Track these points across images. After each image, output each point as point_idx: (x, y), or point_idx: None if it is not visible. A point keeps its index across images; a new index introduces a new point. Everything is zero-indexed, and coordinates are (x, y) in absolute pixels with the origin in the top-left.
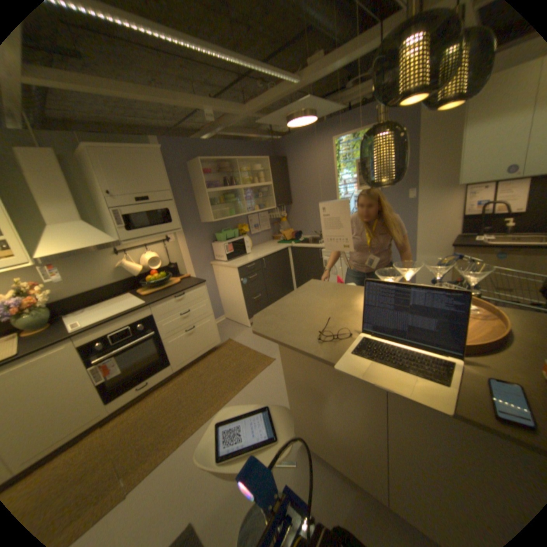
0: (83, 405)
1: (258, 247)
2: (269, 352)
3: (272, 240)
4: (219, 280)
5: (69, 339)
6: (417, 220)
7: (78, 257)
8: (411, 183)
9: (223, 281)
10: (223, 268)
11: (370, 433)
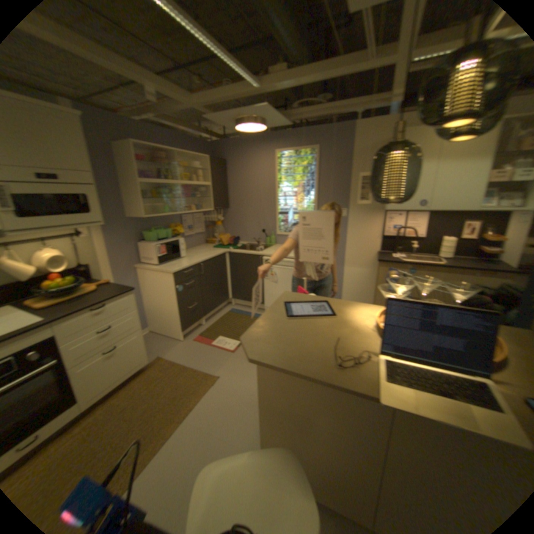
0: None
1: (192, 250)
2: (211, 368)
3: (207, 244)
4: (146, 285)
5: None
6: (347, 237)
7: None
8: (344, 203)
9: (153, 287)
10: (154, 272)
11: (366, 457)
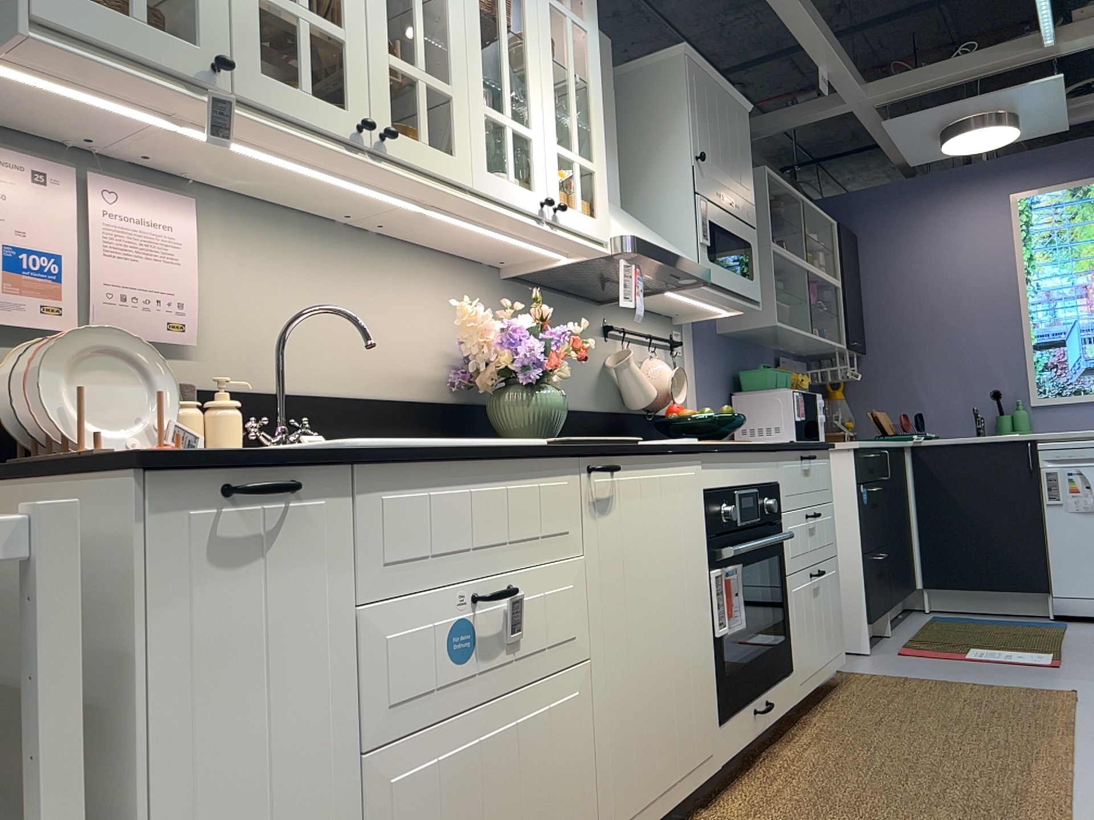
0: (700, 686)
1: None
2: (1023, 682)
3: None
4: None
5: (706, 451)
6: None
7: (562, 307)
8: None
9: None
10: None
11: None
